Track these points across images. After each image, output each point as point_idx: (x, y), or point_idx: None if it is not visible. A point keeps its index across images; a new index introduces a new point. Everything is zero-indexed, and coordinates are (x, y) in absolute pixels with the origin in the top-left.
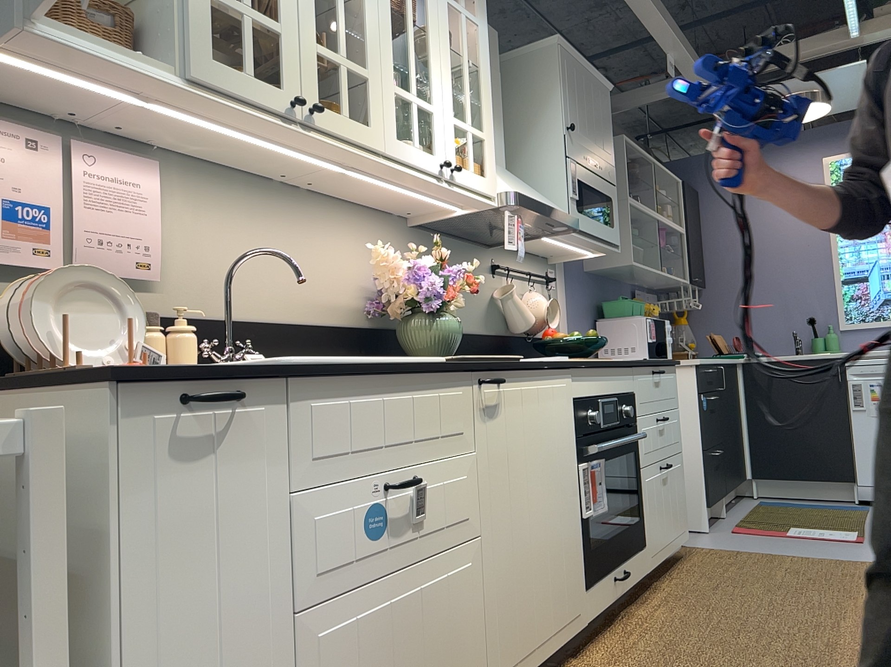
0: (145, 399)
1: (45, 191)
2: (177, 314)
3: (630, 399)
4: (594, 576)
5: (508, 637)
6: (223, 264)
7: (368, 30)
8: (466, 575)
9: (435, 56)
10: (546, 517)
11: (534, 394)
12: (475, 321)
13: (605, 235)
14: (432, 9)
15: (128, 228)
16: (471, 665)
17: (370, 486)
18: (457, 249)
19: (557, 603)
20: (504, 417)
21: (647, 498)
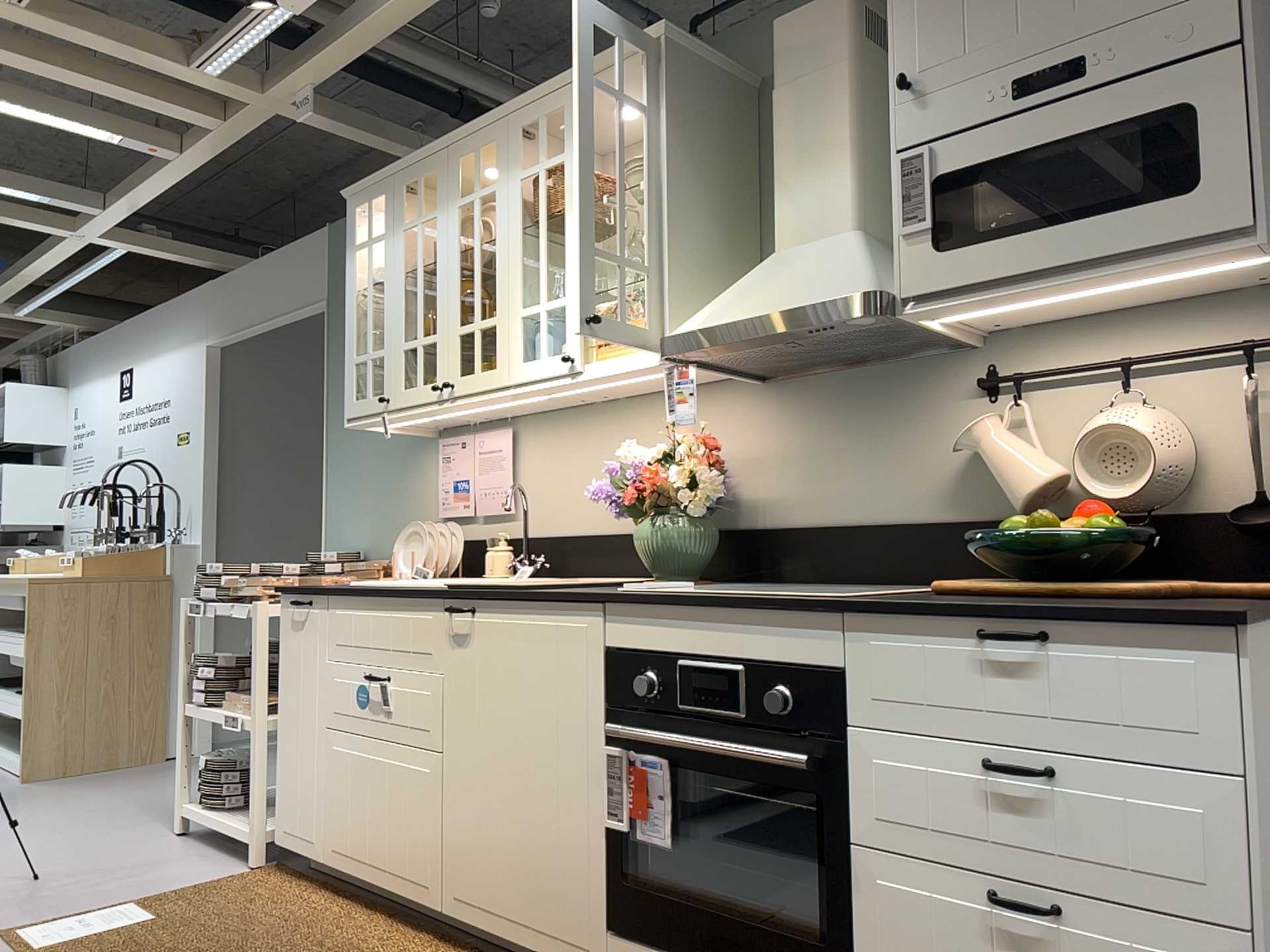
0: (288, 600)
1: (466, 469)
2: (496, 538)
3: (812, 678)
4: (631, 928)
5: (465, 871)
6: (555, 490)
7: (497, 277)
8: (424, 778)
9: (569, 235)
10: (529, 783)
11: (519, 630)
12: (912, 500)
13: (1099, 245)
14: (568, 182)
15: (494, 480)
16: (424, 856)
17: (363, 671)
18: (868, 383)
19: (540, 897)
20: (474, 648)
21: (872, 922)
